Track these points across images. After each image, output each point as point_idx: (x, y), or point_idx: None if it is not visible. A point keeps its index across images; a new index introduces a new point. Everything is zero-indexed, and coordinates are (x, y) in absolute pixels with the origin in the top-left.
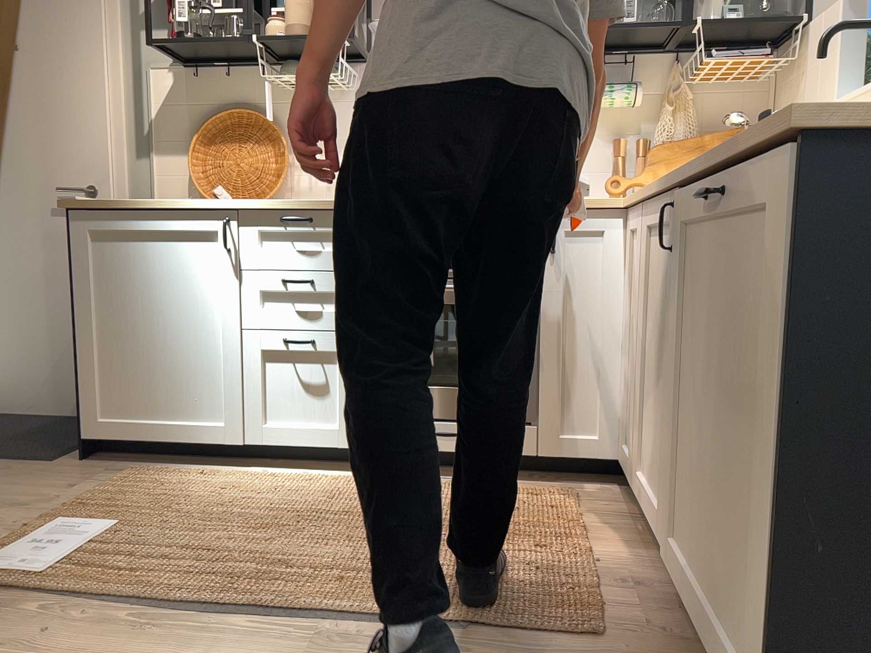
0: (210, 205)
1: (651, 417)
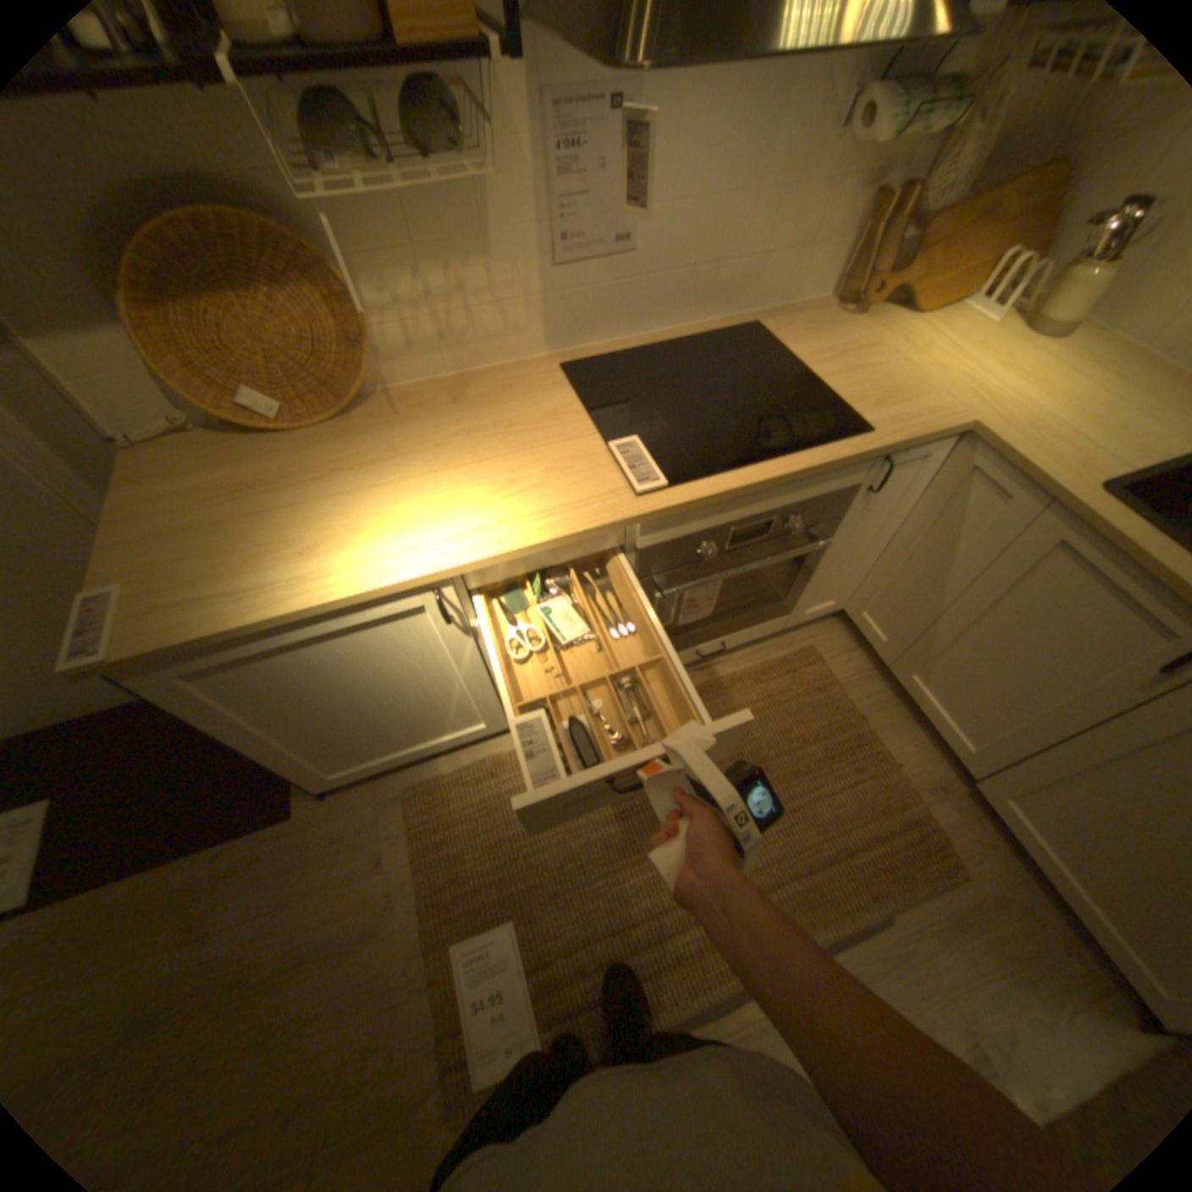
0: (402, 585)
1: (958, 665)
